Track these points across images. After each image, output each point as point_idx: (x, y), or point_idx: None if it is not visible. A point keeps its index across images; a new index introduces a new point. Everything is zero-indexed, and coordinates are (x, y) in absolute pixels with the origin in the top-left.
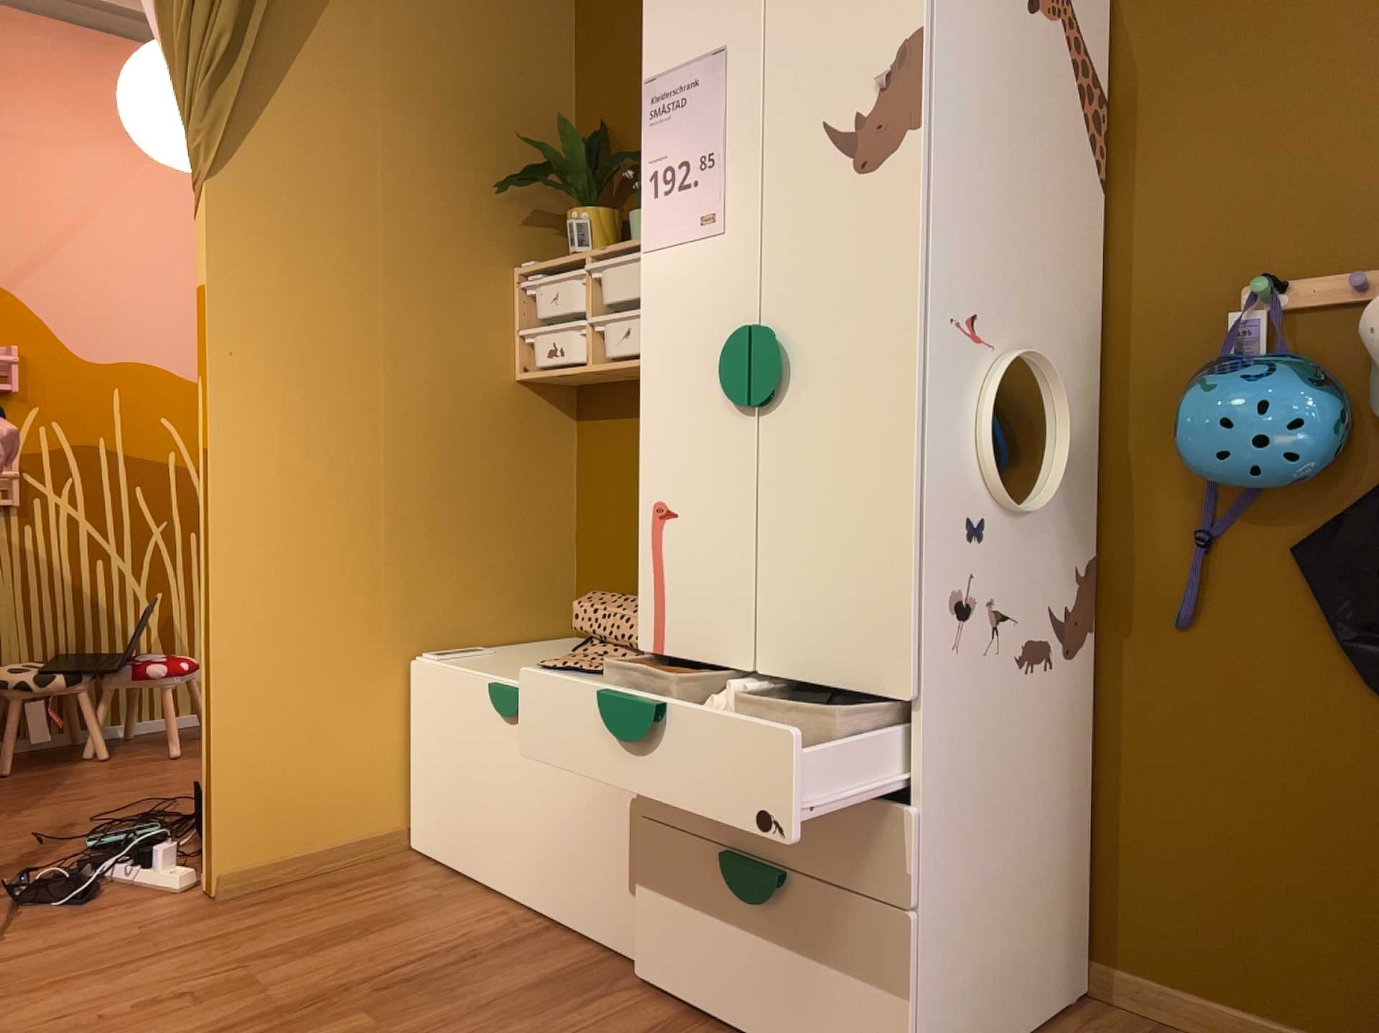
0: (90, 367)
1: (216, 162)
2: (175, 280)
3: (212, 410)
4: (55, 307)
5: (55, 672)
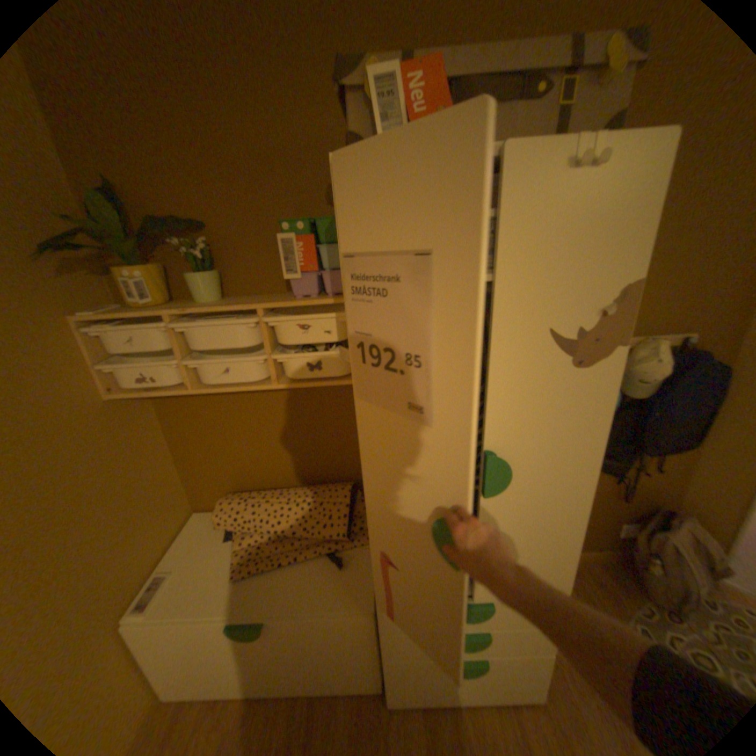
0: None
1: None
2: None
3: None
4: None
5: None
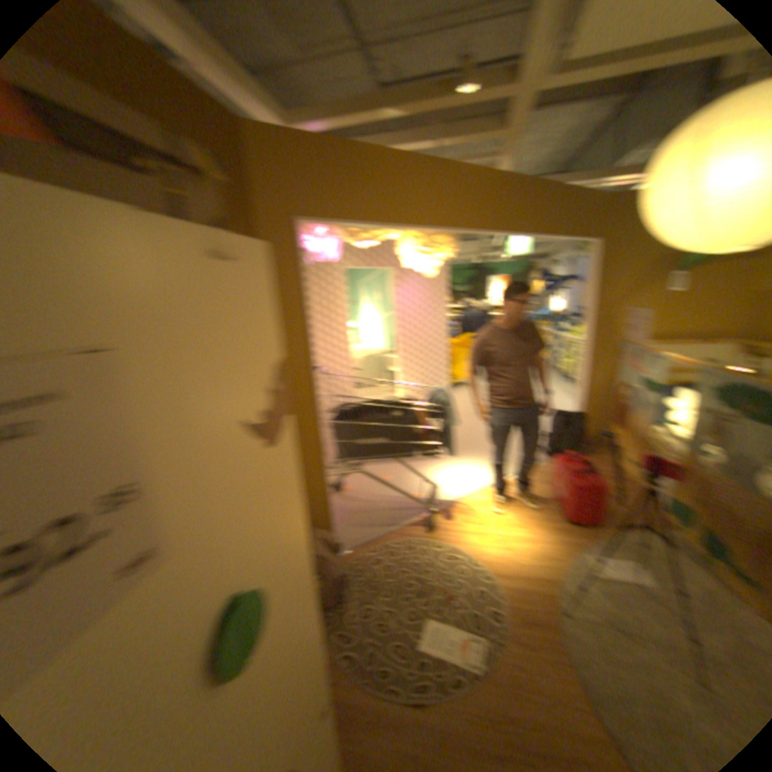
0: None
1: None
2: None
3: None
4: None
5: None
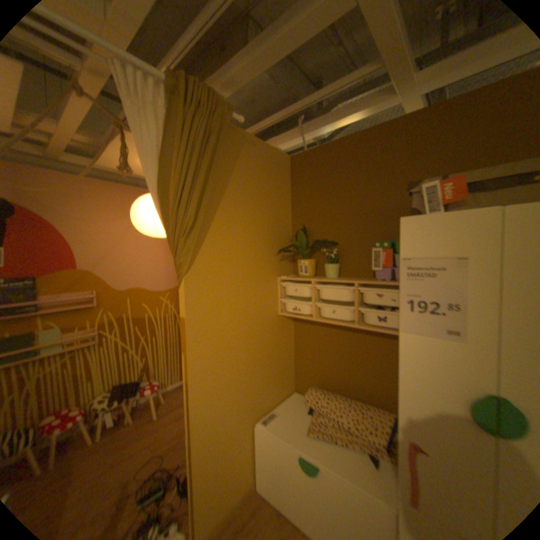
0: (118, 292)
1: (187, 268)
2: (144, 259)
3: (188, 366)
4: (105, 274)
5: (113, 401)
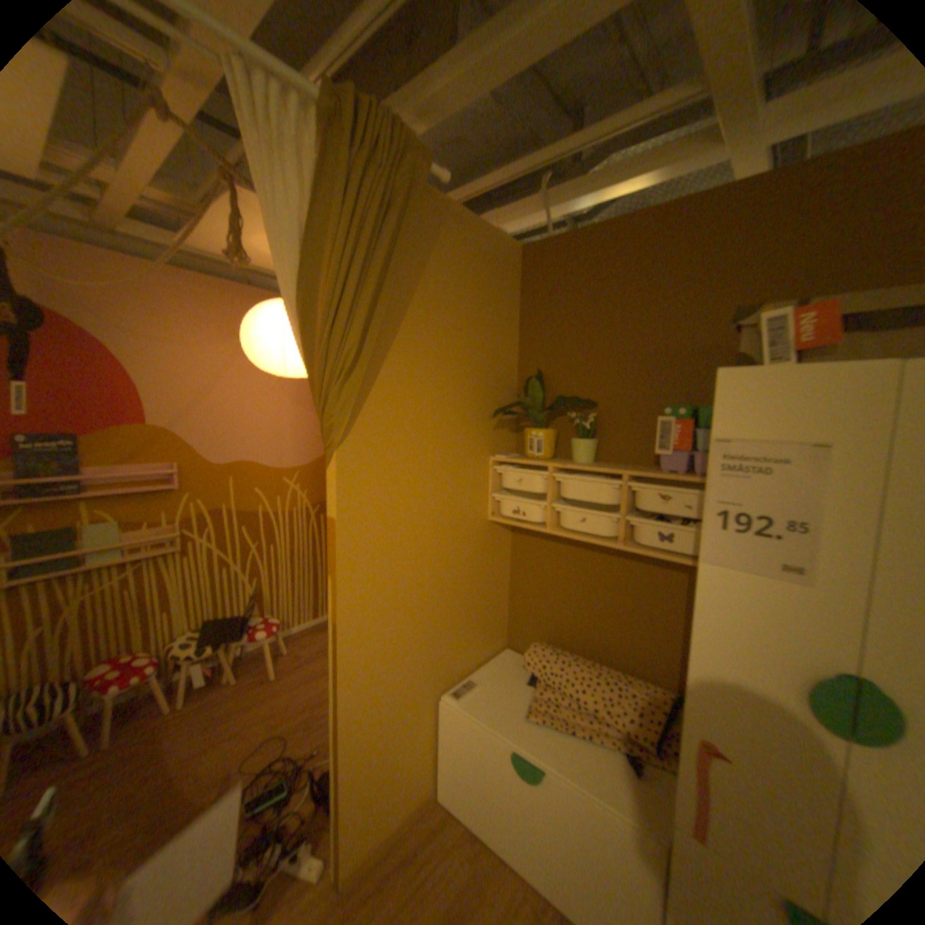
0: (215, 467)
1: (341, 435)
2: (258, 414)
3: (338, 599)
4: (194, 437)
5: (205, 647)
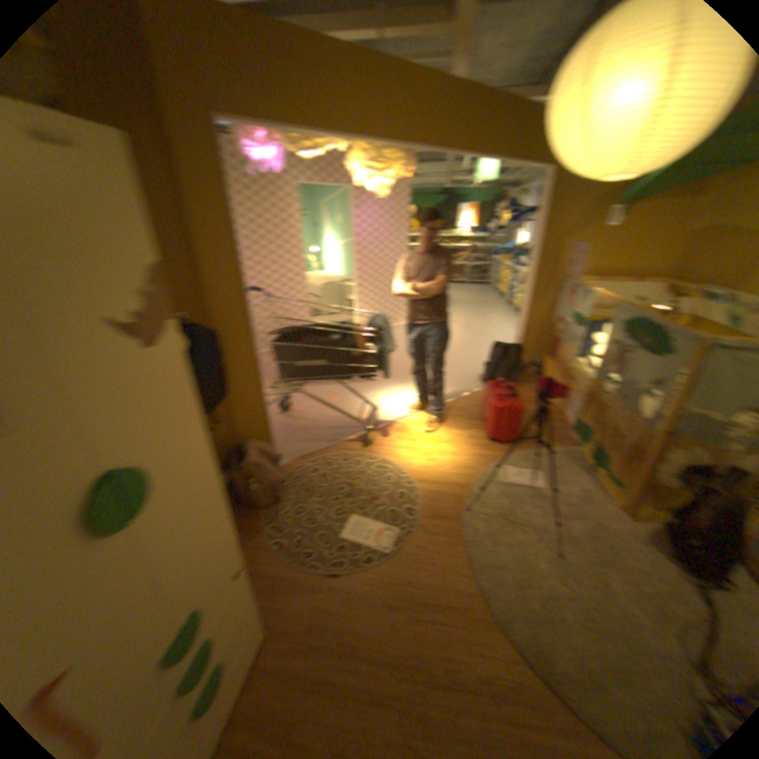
0: None
1: None
2: None
3: None
4: None
5: None
